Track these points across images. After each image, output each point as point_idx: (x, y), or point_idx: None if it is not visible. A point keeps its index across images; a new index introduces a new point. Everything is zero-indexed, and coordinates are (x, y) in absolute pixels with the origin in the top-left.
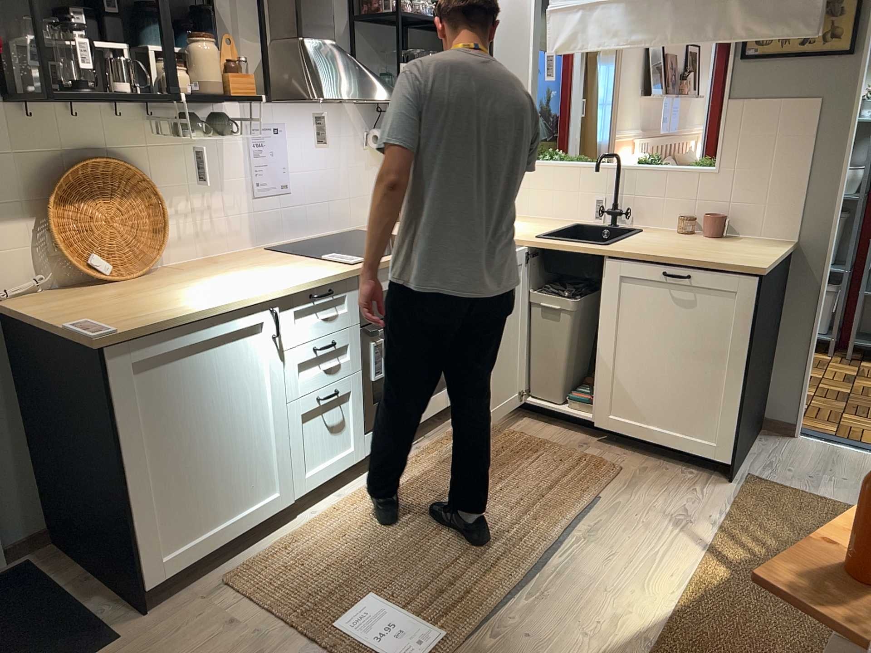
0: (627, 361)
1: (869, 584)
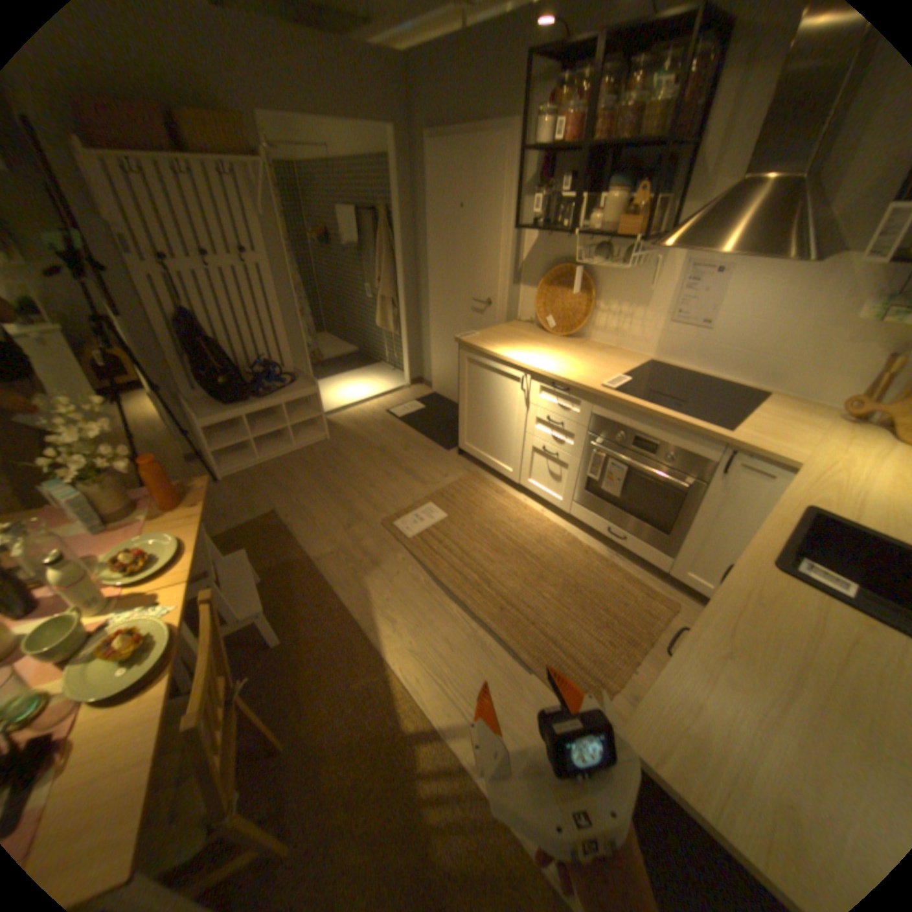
0: None
1: (169, 502)
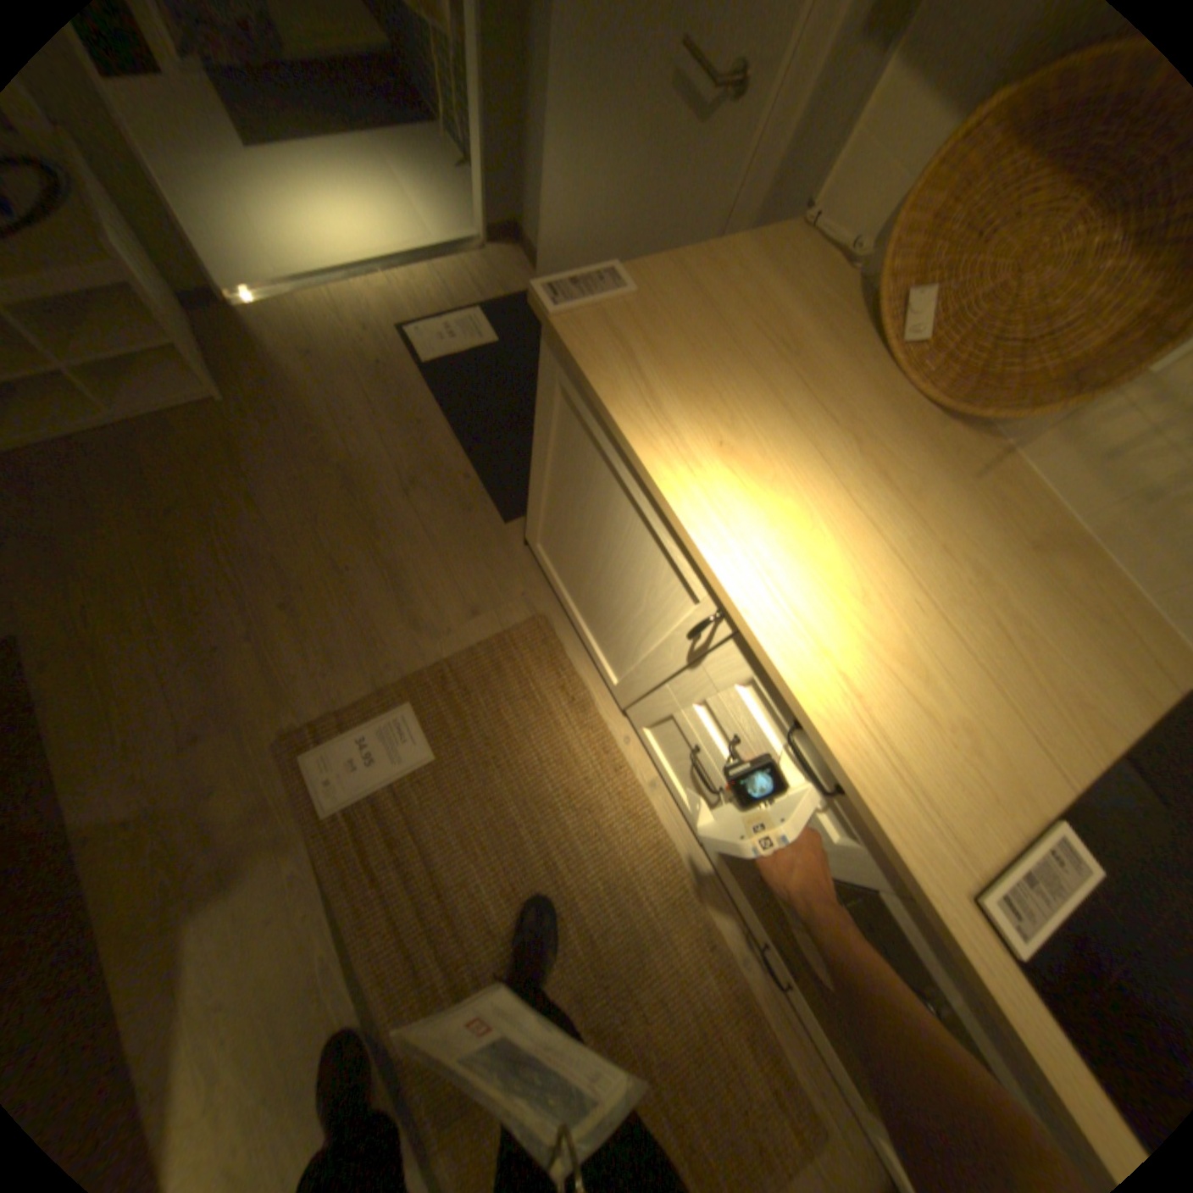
0: None
1: None
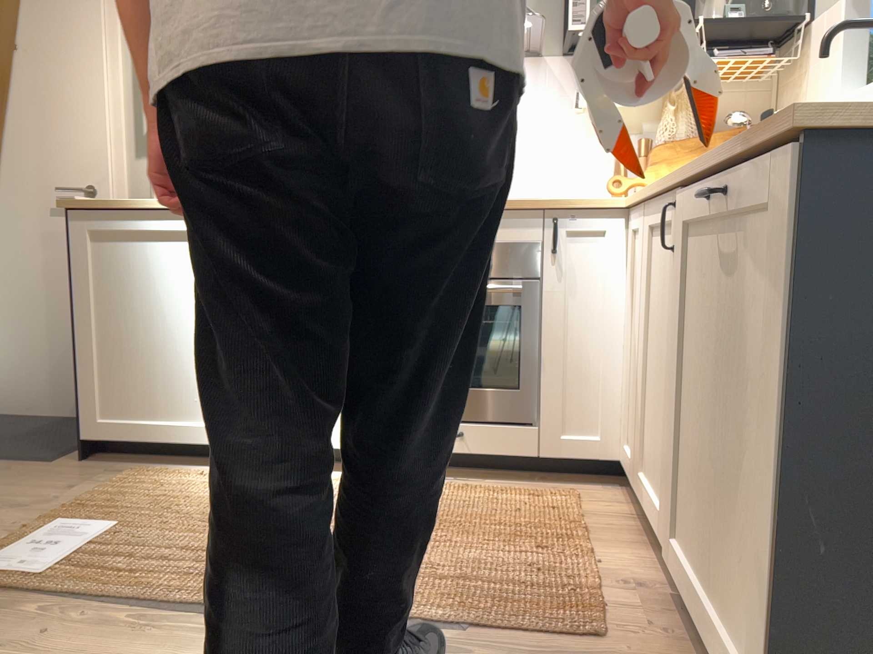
0: (696, 418)
1: None
